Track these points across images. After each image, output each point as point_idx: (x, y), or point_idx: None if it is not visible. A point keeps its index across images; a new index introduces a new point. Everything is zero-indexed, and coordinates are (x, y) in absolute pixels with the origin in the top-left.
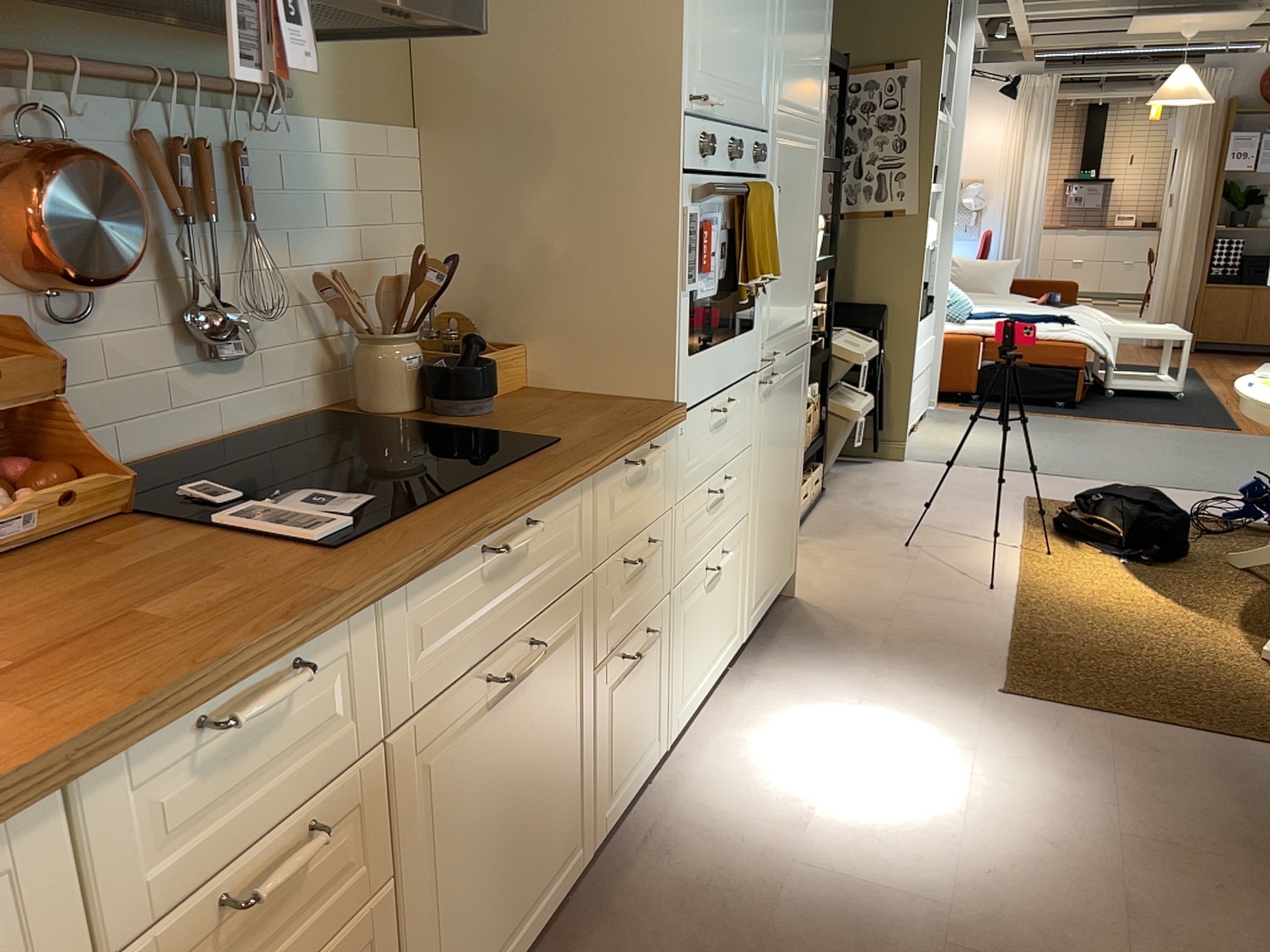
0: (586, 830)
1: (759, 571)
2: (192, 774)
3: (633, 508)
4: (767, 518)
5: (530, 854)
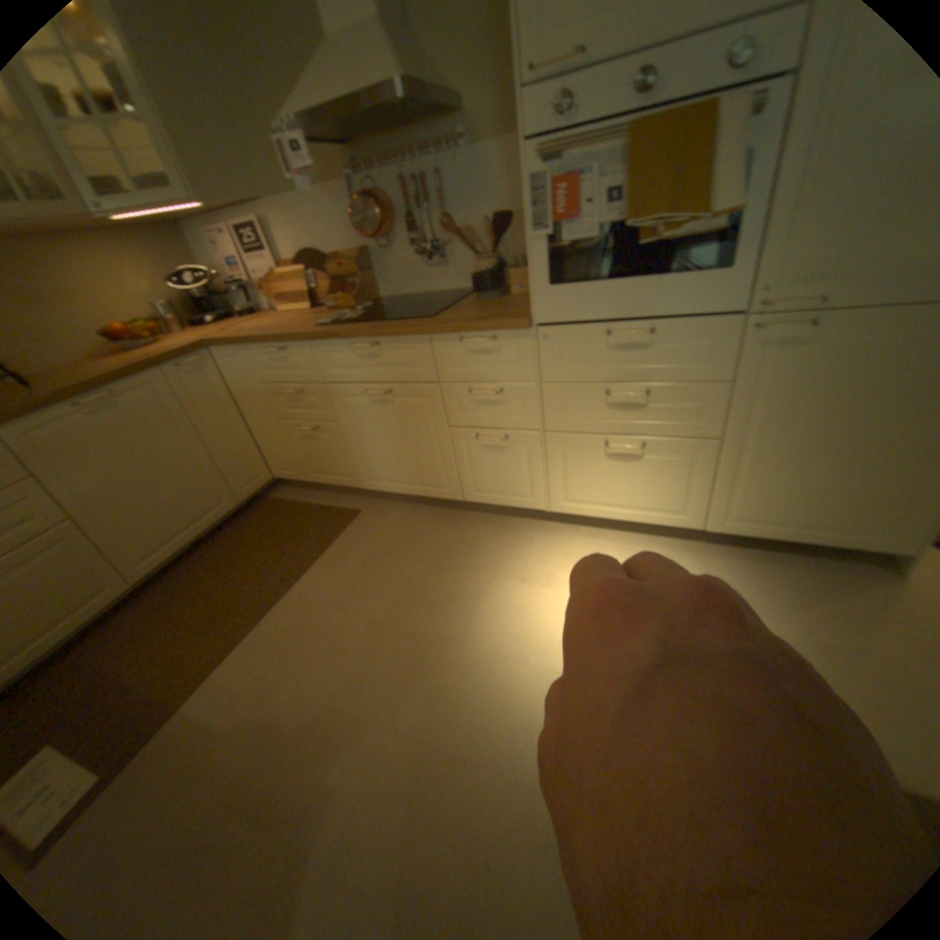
0: (454, 487)
1: (753, 497)
2: (268, 358)
3: (478, 366)
4: (782, 462)
5: (410, 466)
